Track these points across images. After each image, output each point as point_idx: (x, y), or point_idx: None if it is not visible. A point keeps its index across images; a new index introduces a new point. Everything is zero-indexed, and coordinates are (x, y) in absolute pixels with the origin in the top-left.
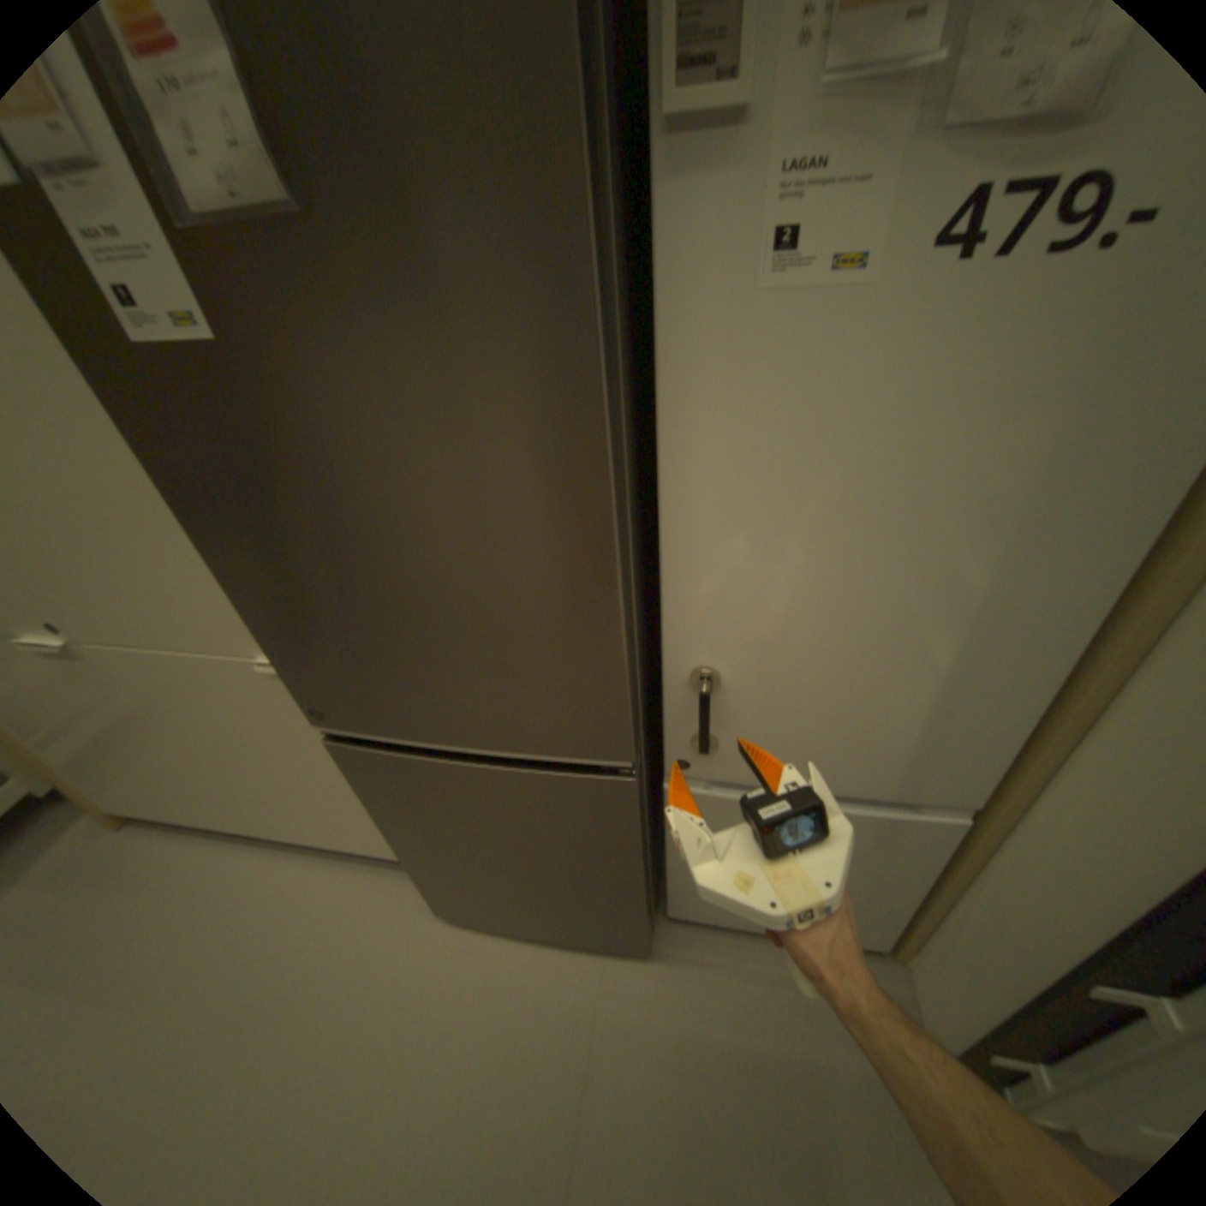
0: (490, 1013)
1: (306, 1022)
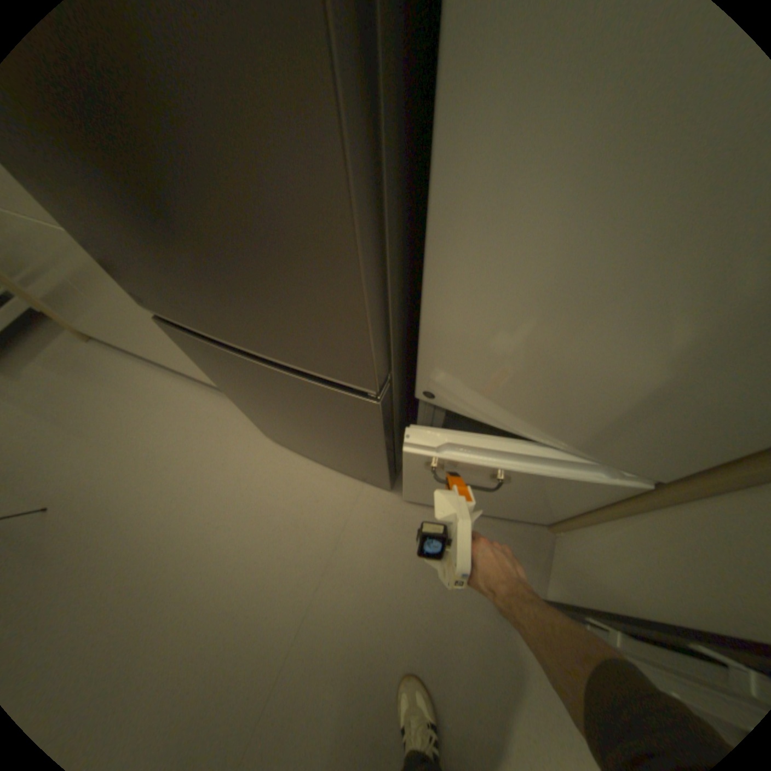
0: (290, 495)
1: (188, 474)
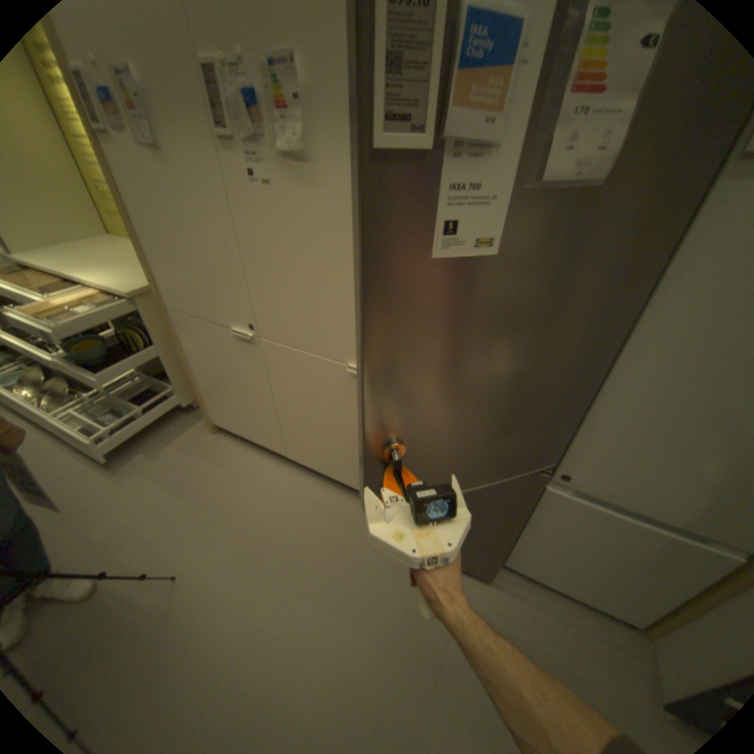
0: (399, 583)
1: (304, 555)
